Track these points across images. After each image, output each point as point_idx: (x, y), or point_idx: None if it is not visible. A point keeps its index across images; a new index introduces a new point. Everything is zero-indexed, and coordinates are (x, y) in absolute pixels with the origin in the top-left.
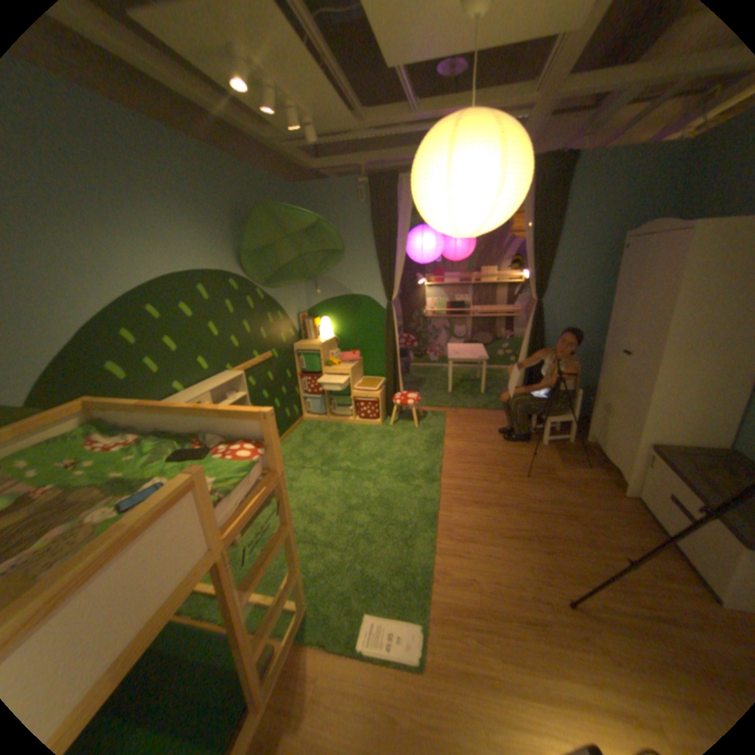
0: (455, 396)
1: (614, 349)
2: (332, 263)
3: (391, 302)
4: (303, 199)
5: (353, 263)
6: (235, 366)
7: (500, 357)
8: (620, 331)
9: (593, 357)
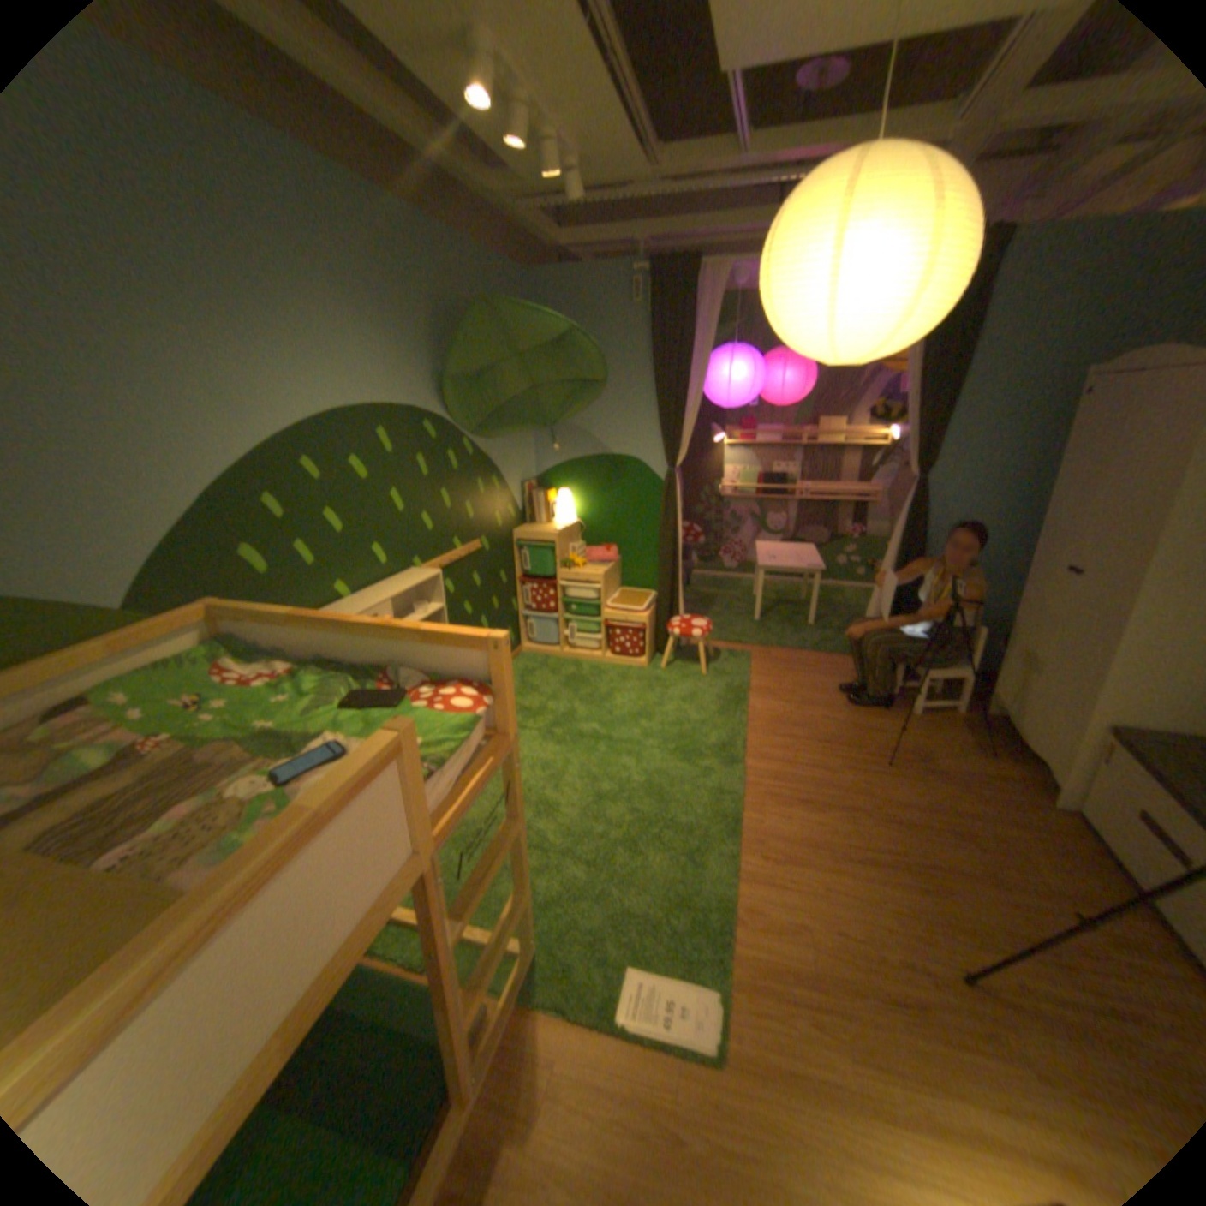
0: (768, 627)
1: (1051, 563)
2: (584, 401)
3: (673, 469)
4: (541, 295)
5: (616, 403)
6: (426, 561)
7: (841, 567)
8: (1064, 534)
9: (1007, 576)
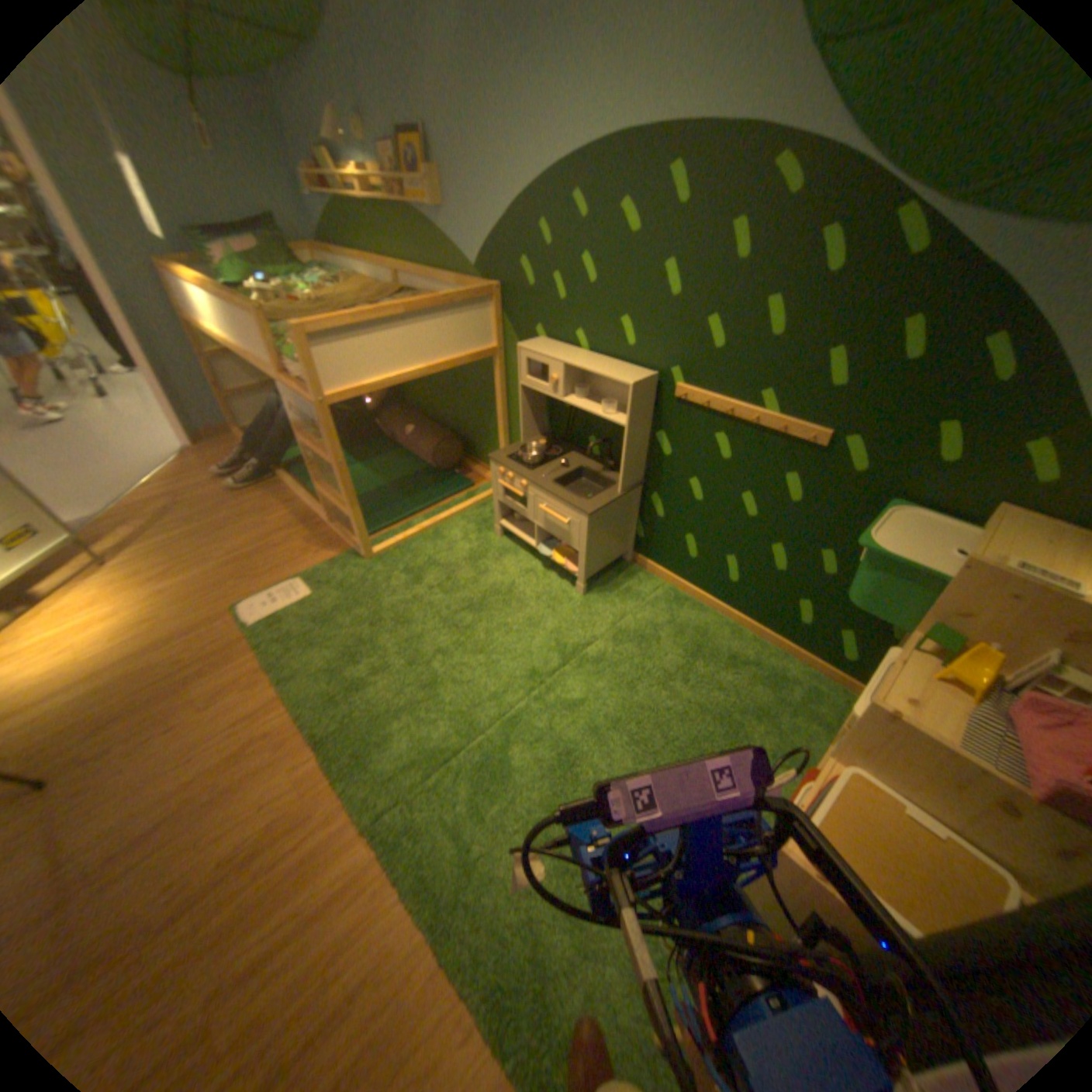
0: None
1: None
2: None
3: None
4: None
5: None
6: (695, 386)
7: None
8: None
9: None
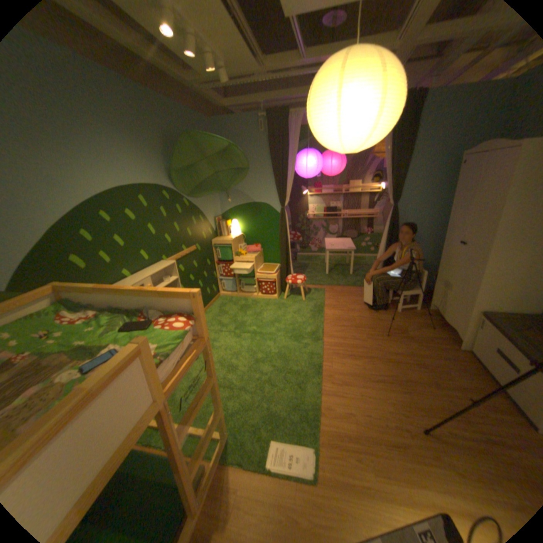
0: (332, 277)
1: (453, 240)
2: (240, 178)
3: (284, 207)
4: (217, 130)
5: (255, 178)
6: (169, 257)
7: (364, 248)
8: (458, 227)
9: (435, 247)
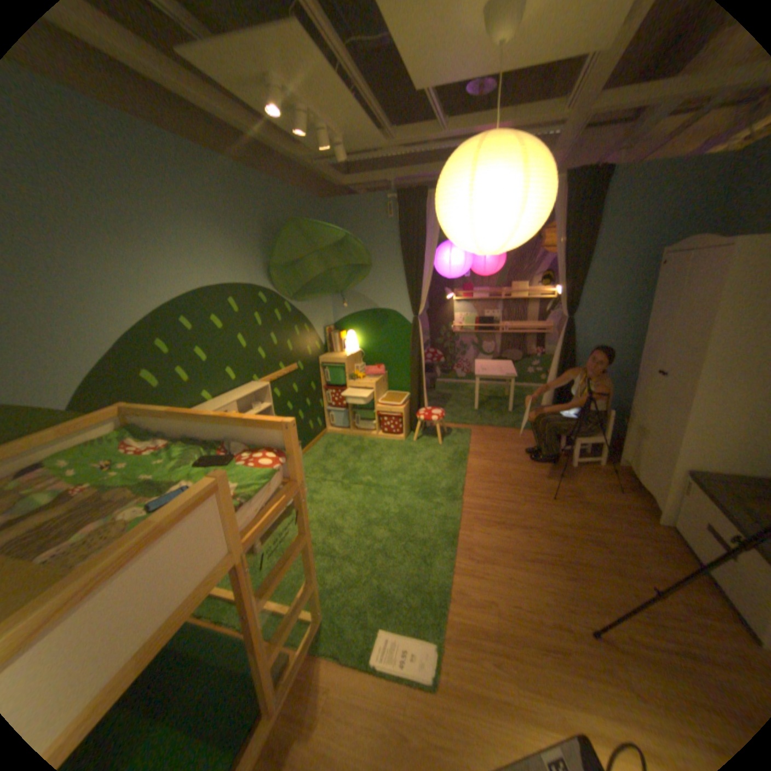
0: (482, 413)
1: (650, 369)
2: (359, 277)
3: (417, 317)
4: (333, 215)
5: (380, 277)
6: (261, 377)
7: (531, 375)
8: (656, 350)
9: (628, 377)
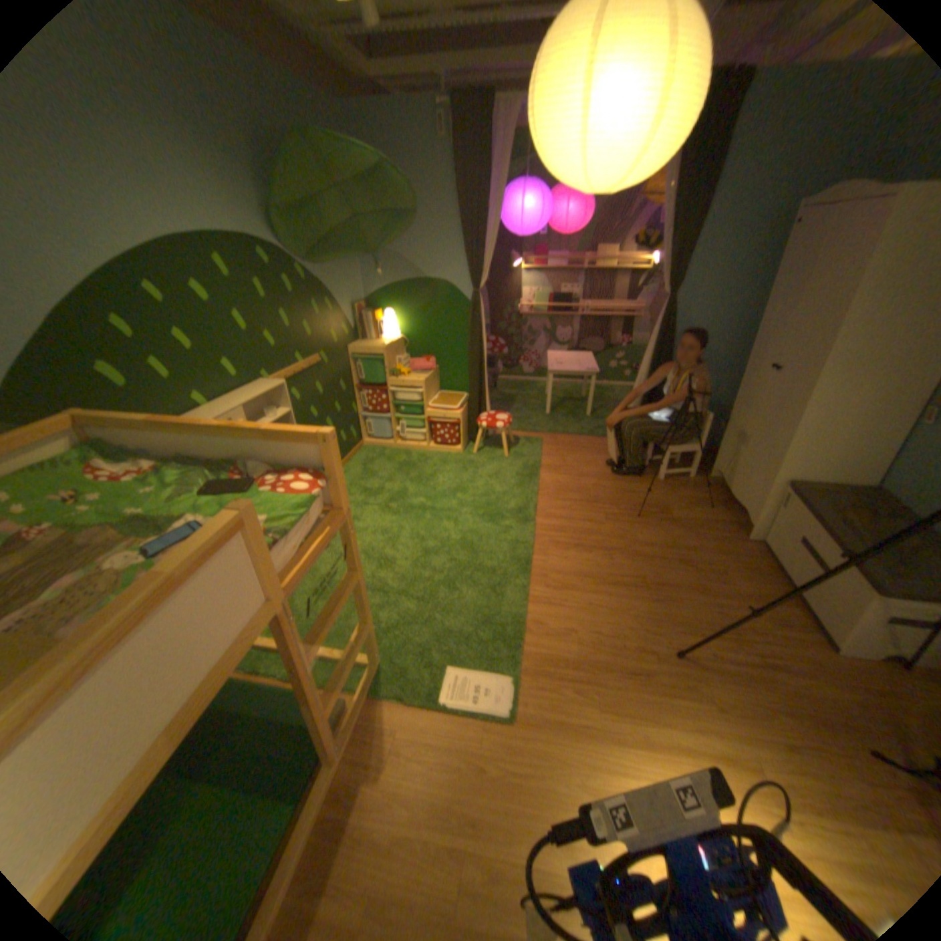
0: (555, 419)
1: (760, 362)
2: (399, 231)
3: (478, 291)
4: (356, 129)
5: (428, 232)
6: (273, 374)
7: (613, 371)
8: (771, 339)
9: (731, 374)
